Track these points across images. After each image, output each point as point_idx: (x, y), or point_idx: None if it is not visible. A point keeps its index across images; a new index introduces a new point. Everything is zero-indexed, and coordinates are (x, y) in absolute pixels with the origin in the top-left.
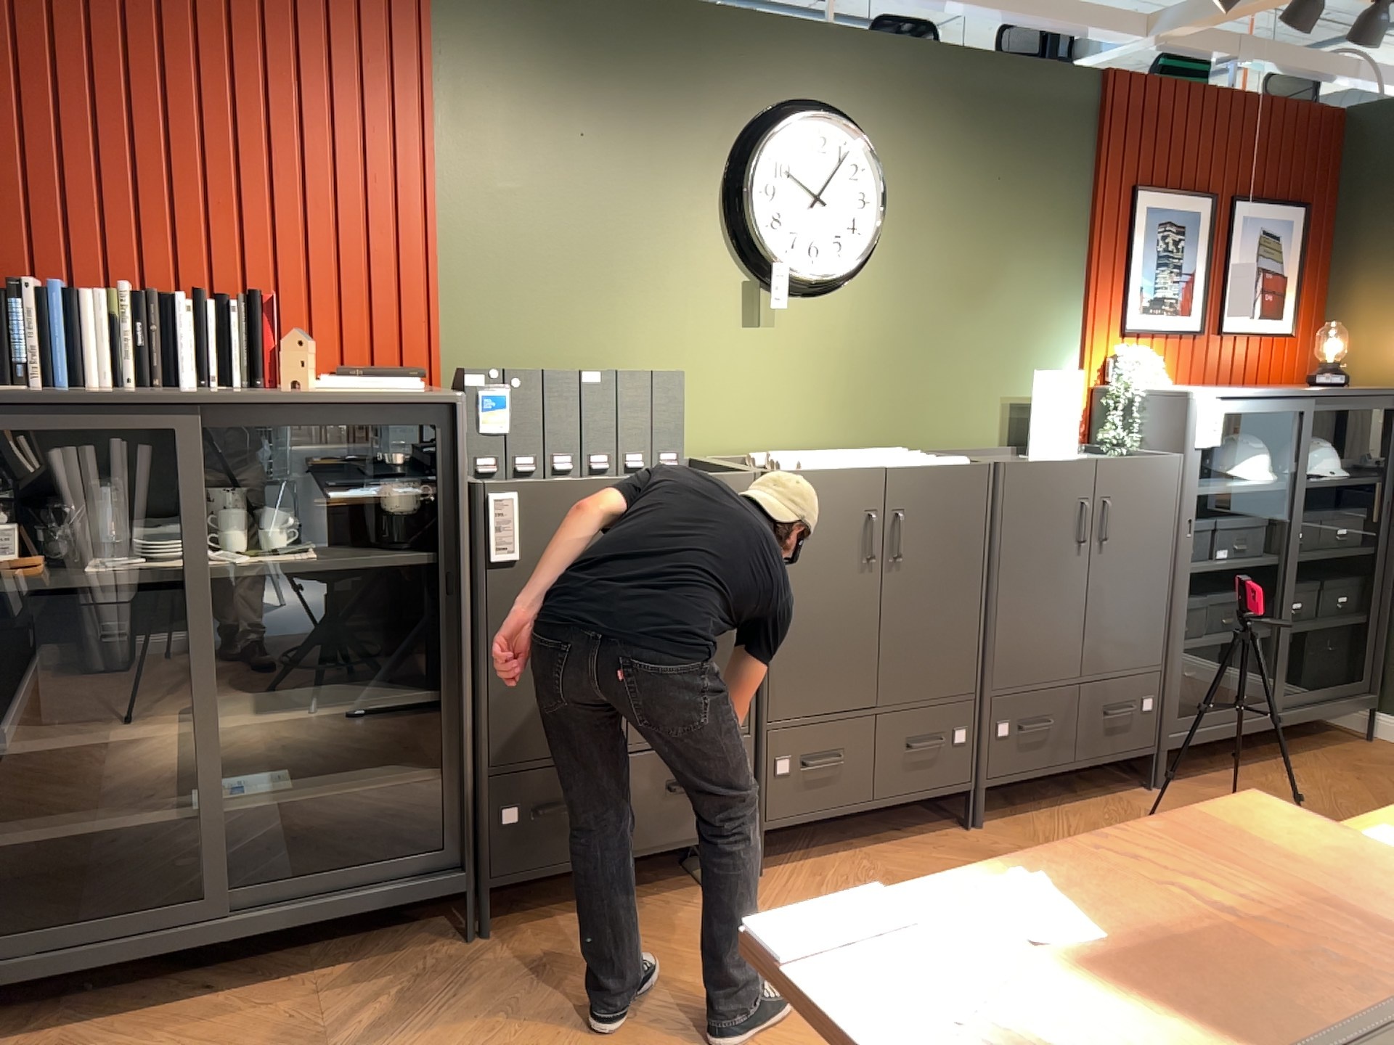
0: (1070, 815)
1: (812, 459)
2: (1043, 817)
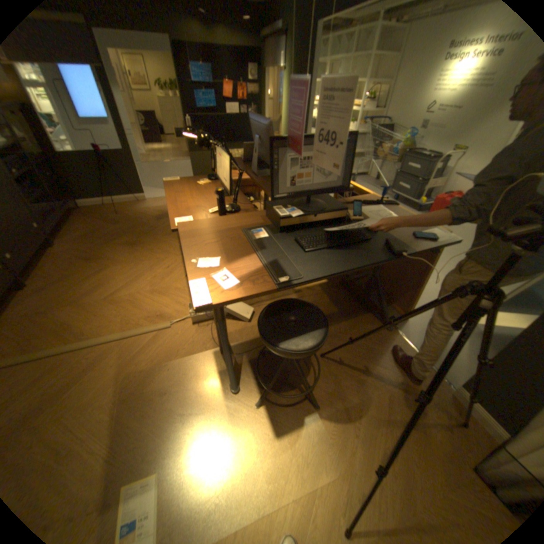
0: (43, 266)
1: None
2: (37, 272)
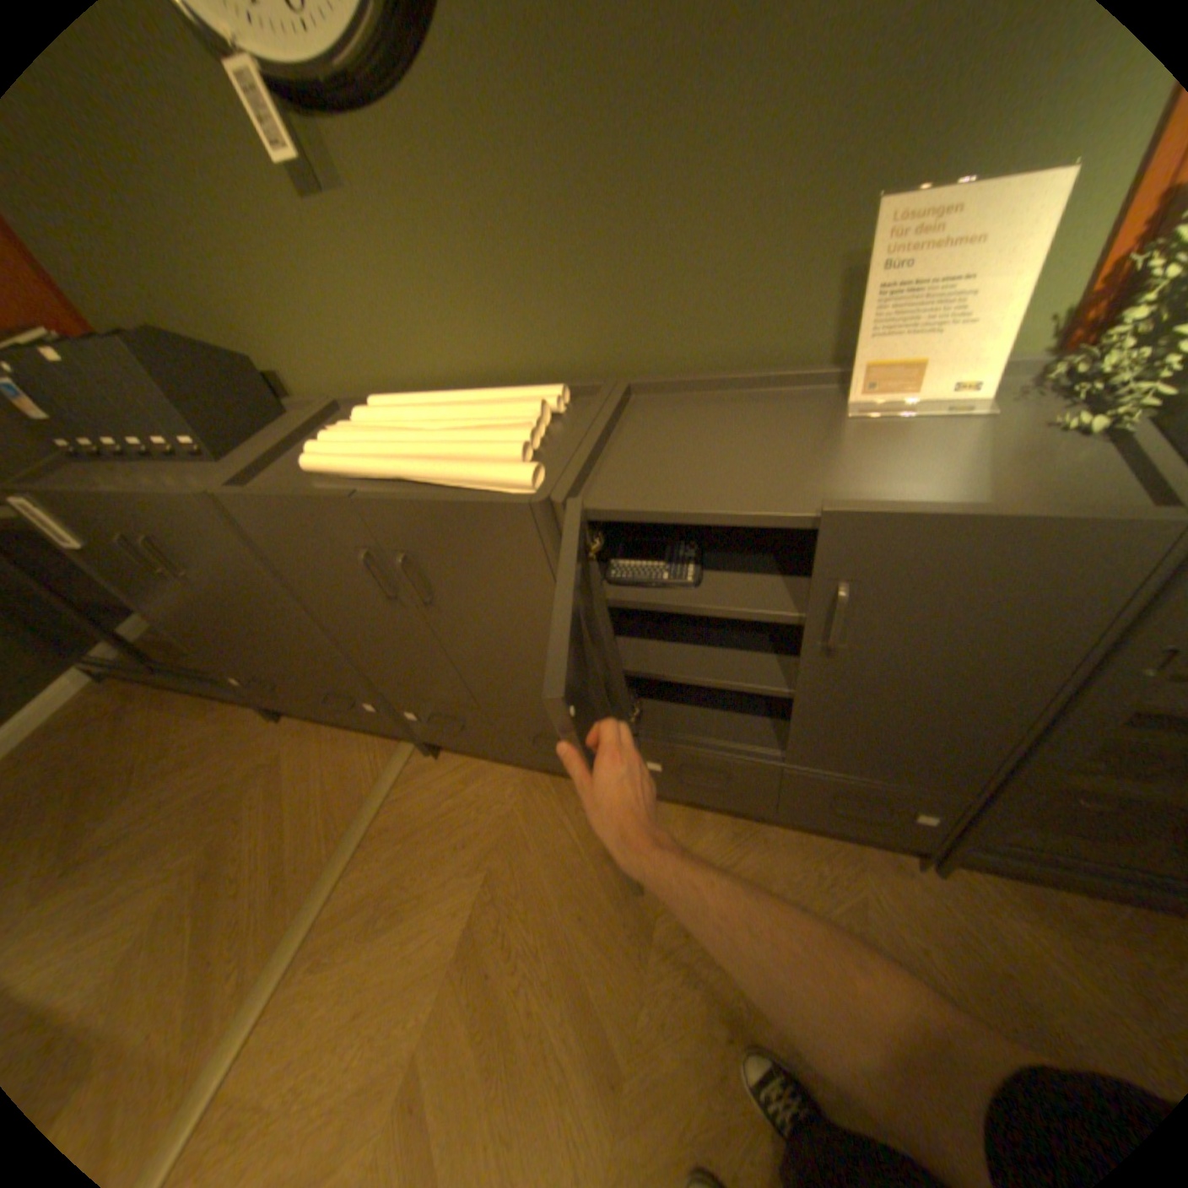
0: (761, 845)
1: (333, 448)
2: (728, 830)
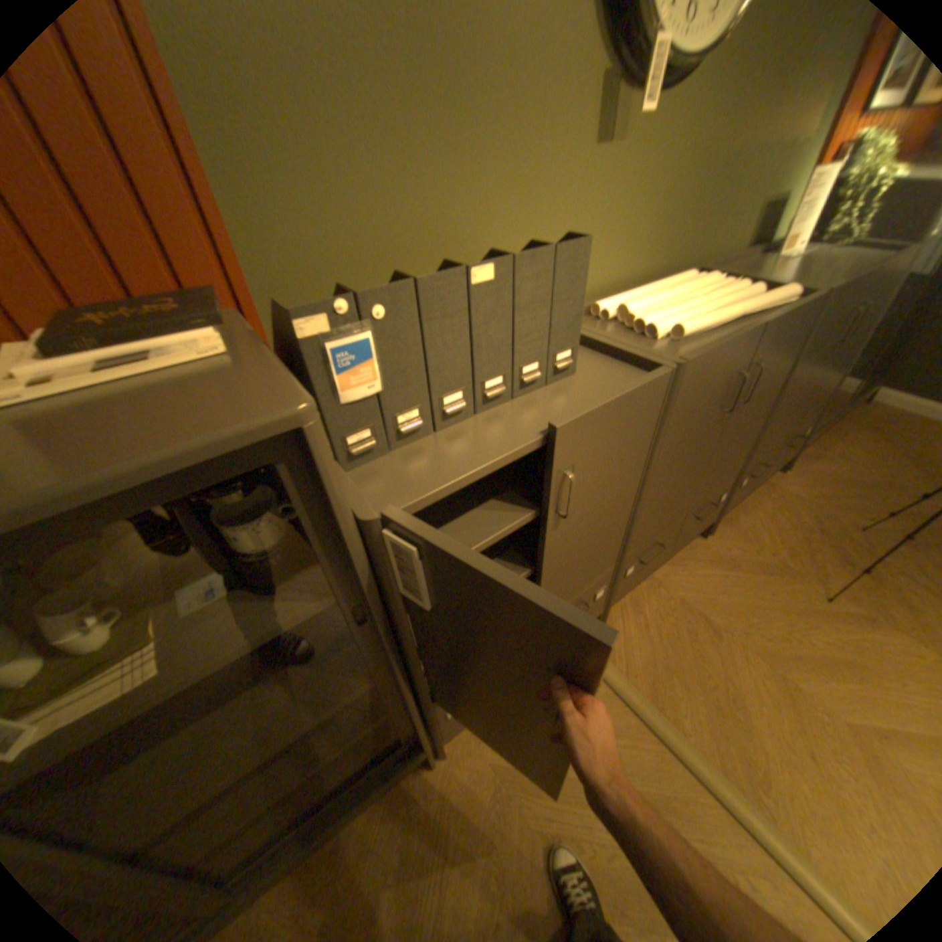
0: (754, 507)
1: (681, 317)
2: (739, 513)
